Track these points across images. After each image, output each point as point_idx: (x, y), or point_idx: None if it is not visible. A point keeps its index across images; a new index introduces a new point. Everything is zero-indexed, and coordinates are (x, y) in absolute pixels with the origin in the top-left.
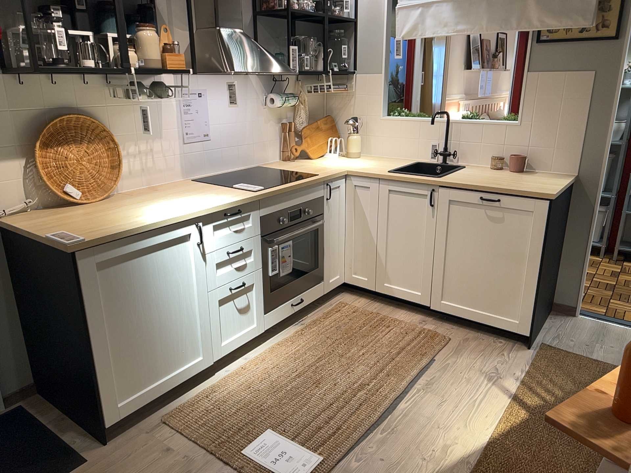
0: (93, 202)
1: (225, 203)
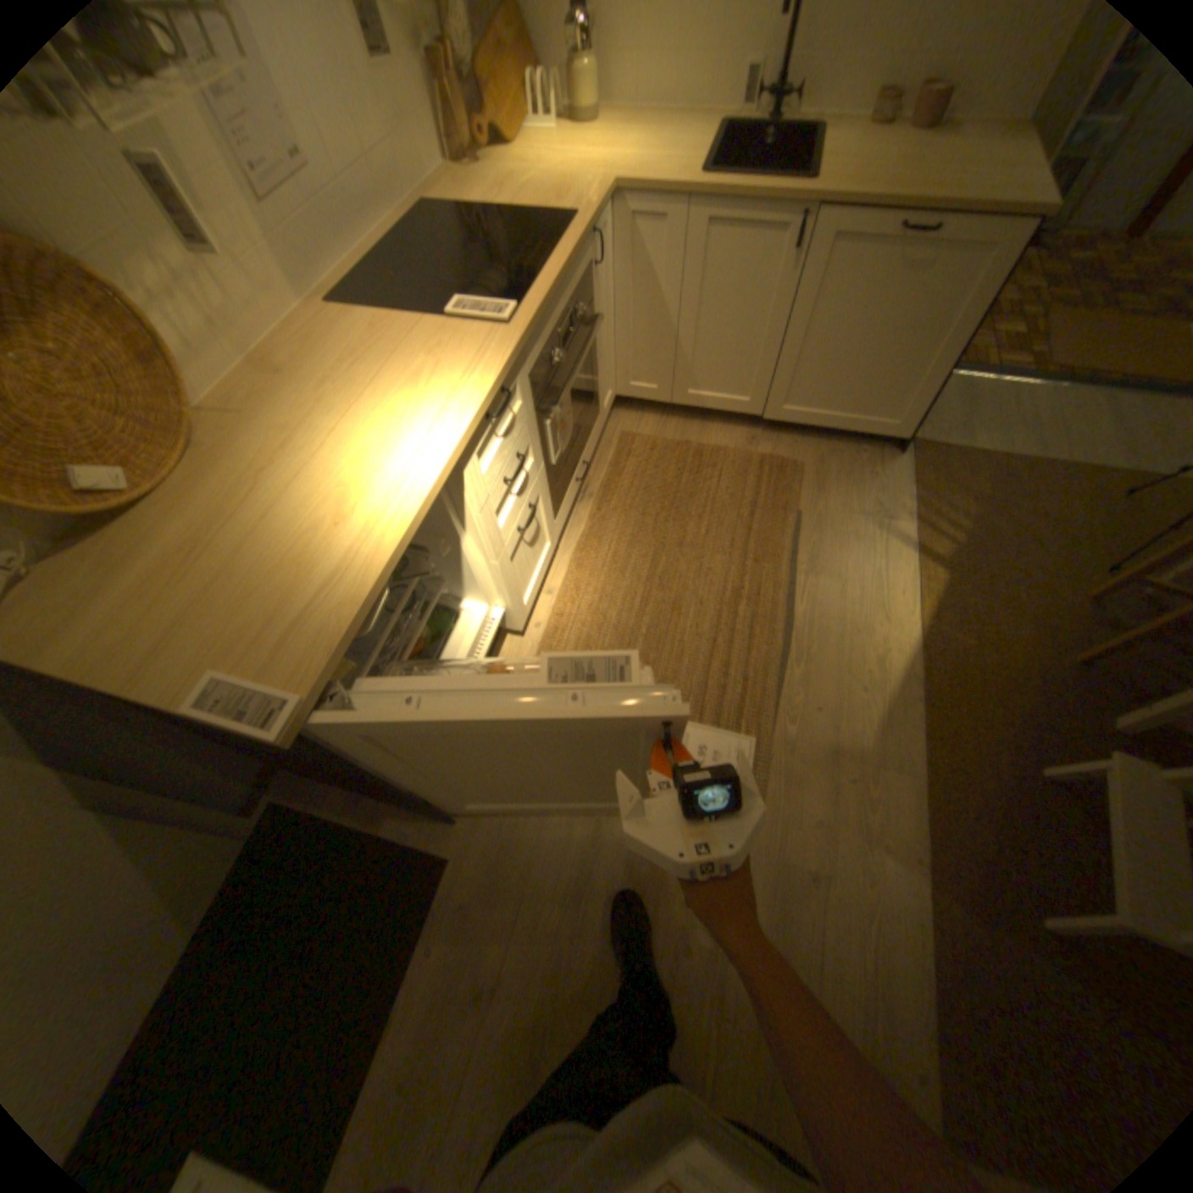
0: (163, 475)
1: (485, 394)
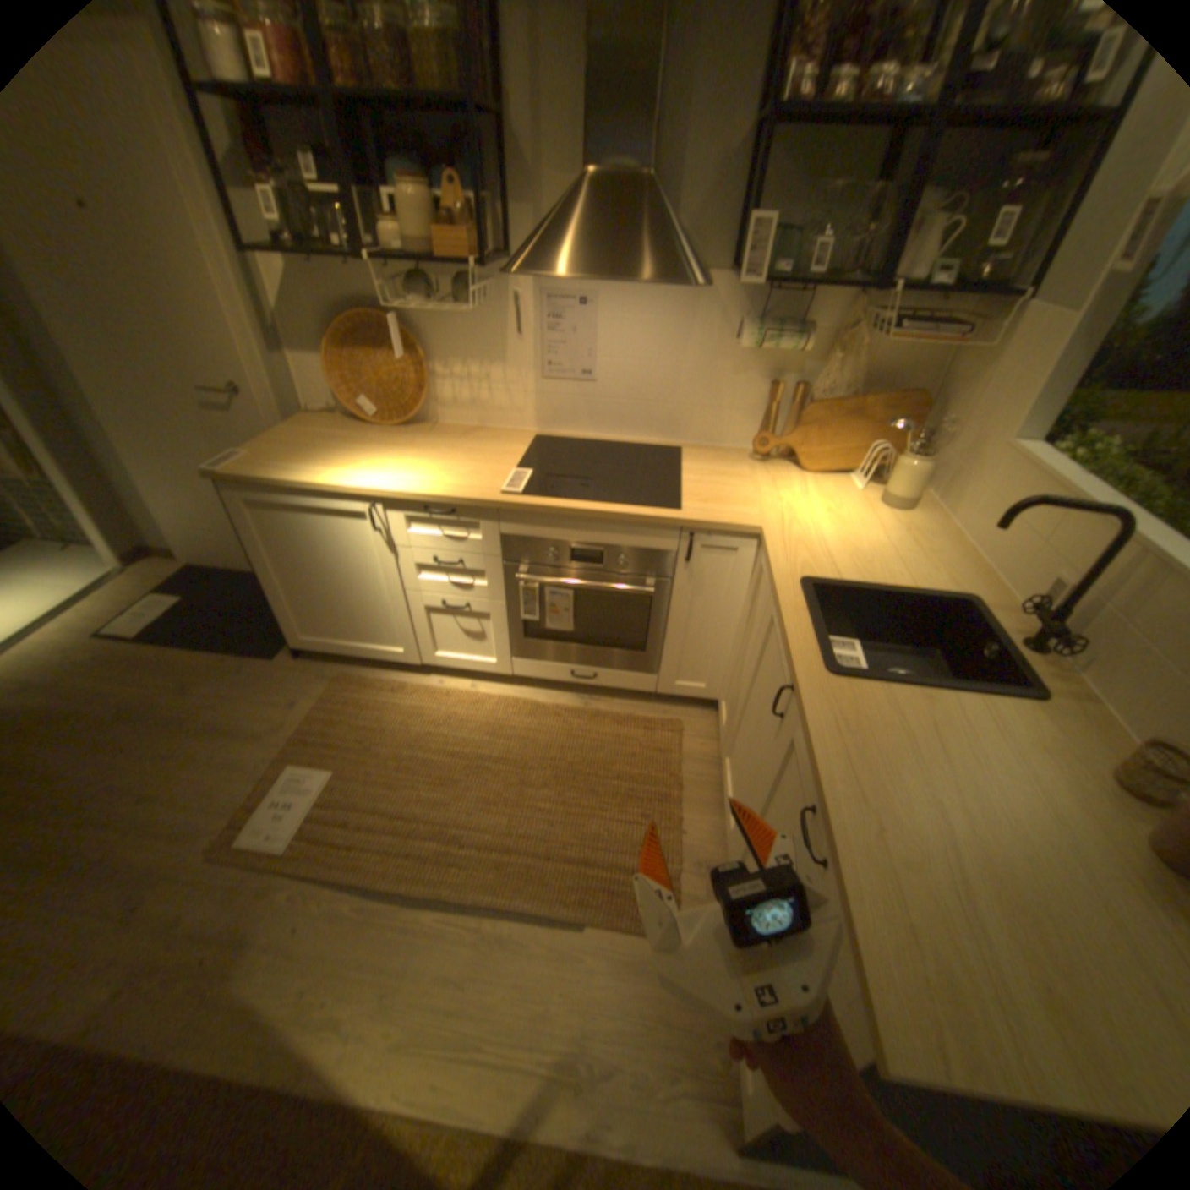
0: (382, 424)
1: (420, 492)
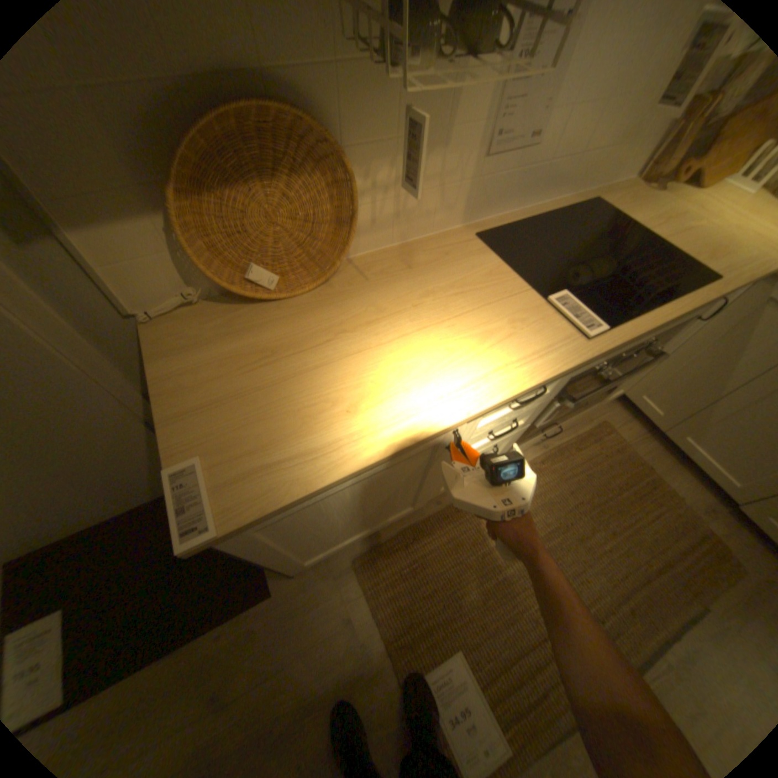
0: (297, 295)
1: (526, 388)
